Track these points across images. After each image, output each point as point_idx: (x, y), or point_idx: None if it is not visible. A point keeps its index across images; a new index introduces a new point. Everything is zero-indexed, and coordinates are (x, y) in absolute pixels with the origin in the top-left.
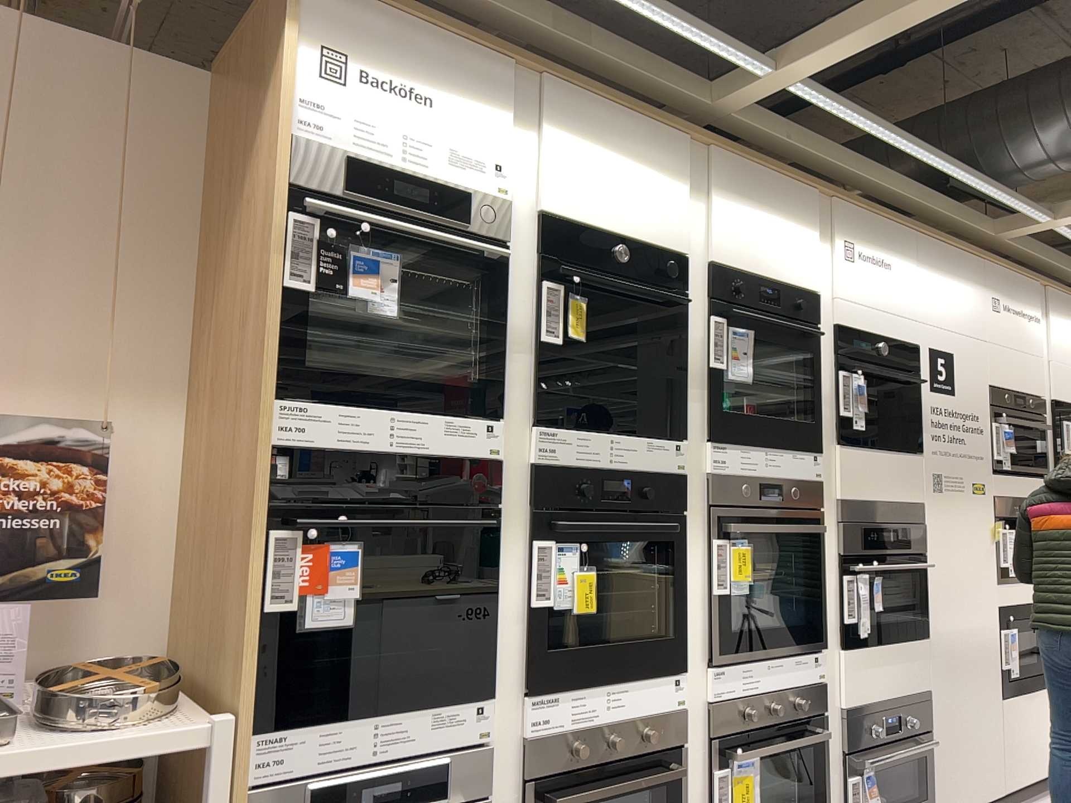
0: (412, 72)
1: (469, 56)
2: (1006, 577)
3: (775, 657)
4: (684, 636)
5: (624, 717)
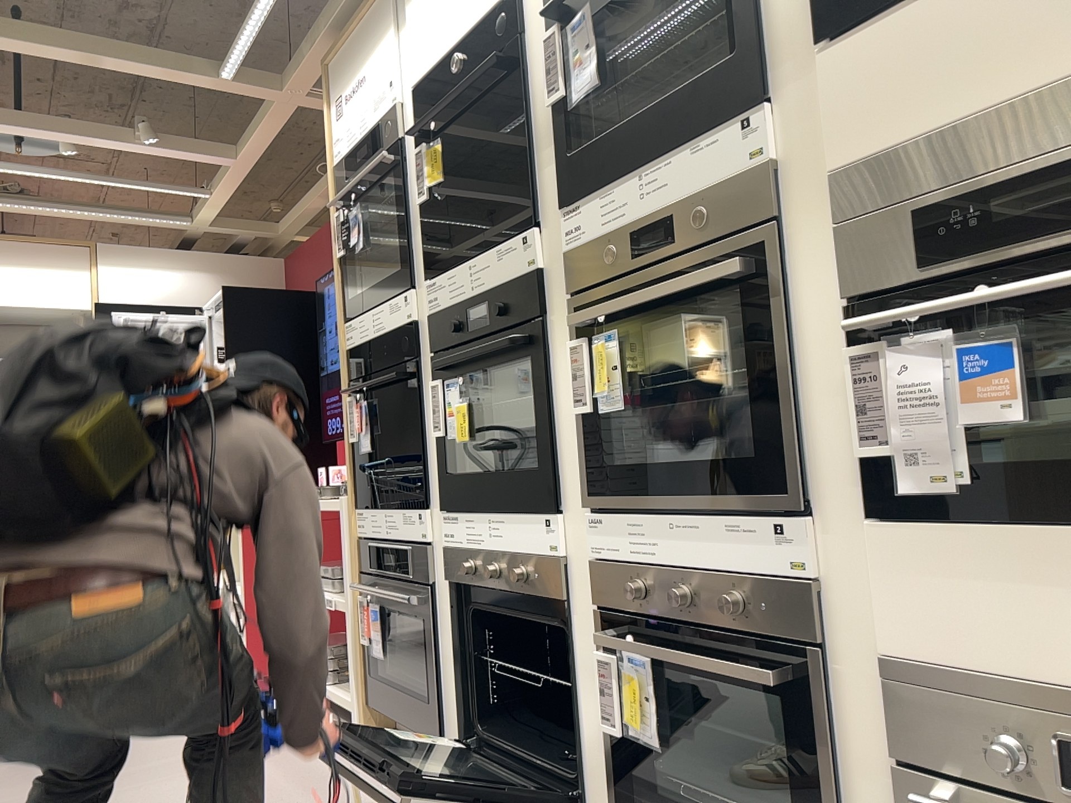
0: (356, 69)
1: (371, 20)
2: None
3: (686, 514)
4: (550, 469)
5: (502, 550)
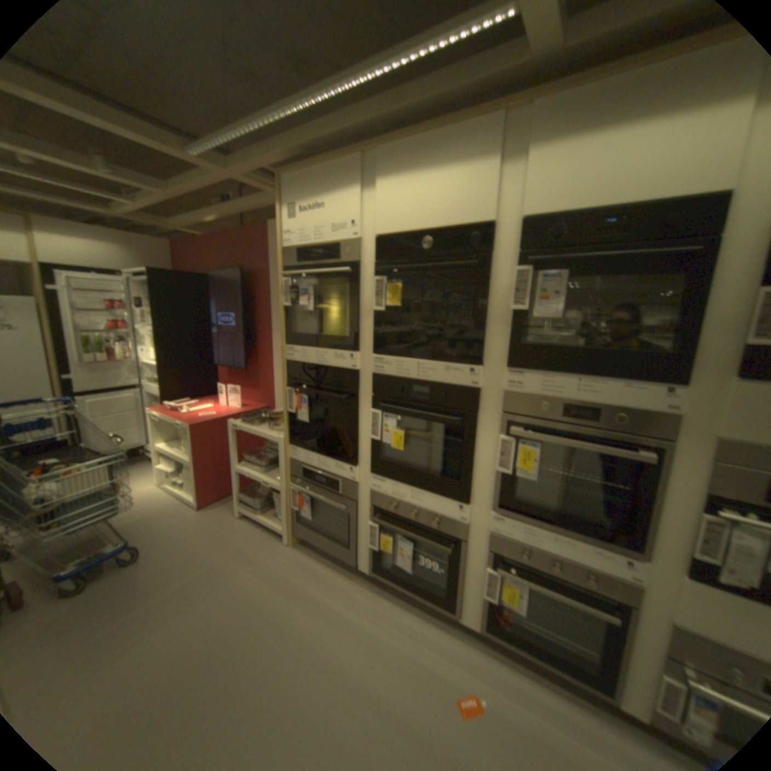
0: (312, 193)
1: (334, 166)
2: None
3: (567, 538)
4: (468, 486)
5: (421, 507)
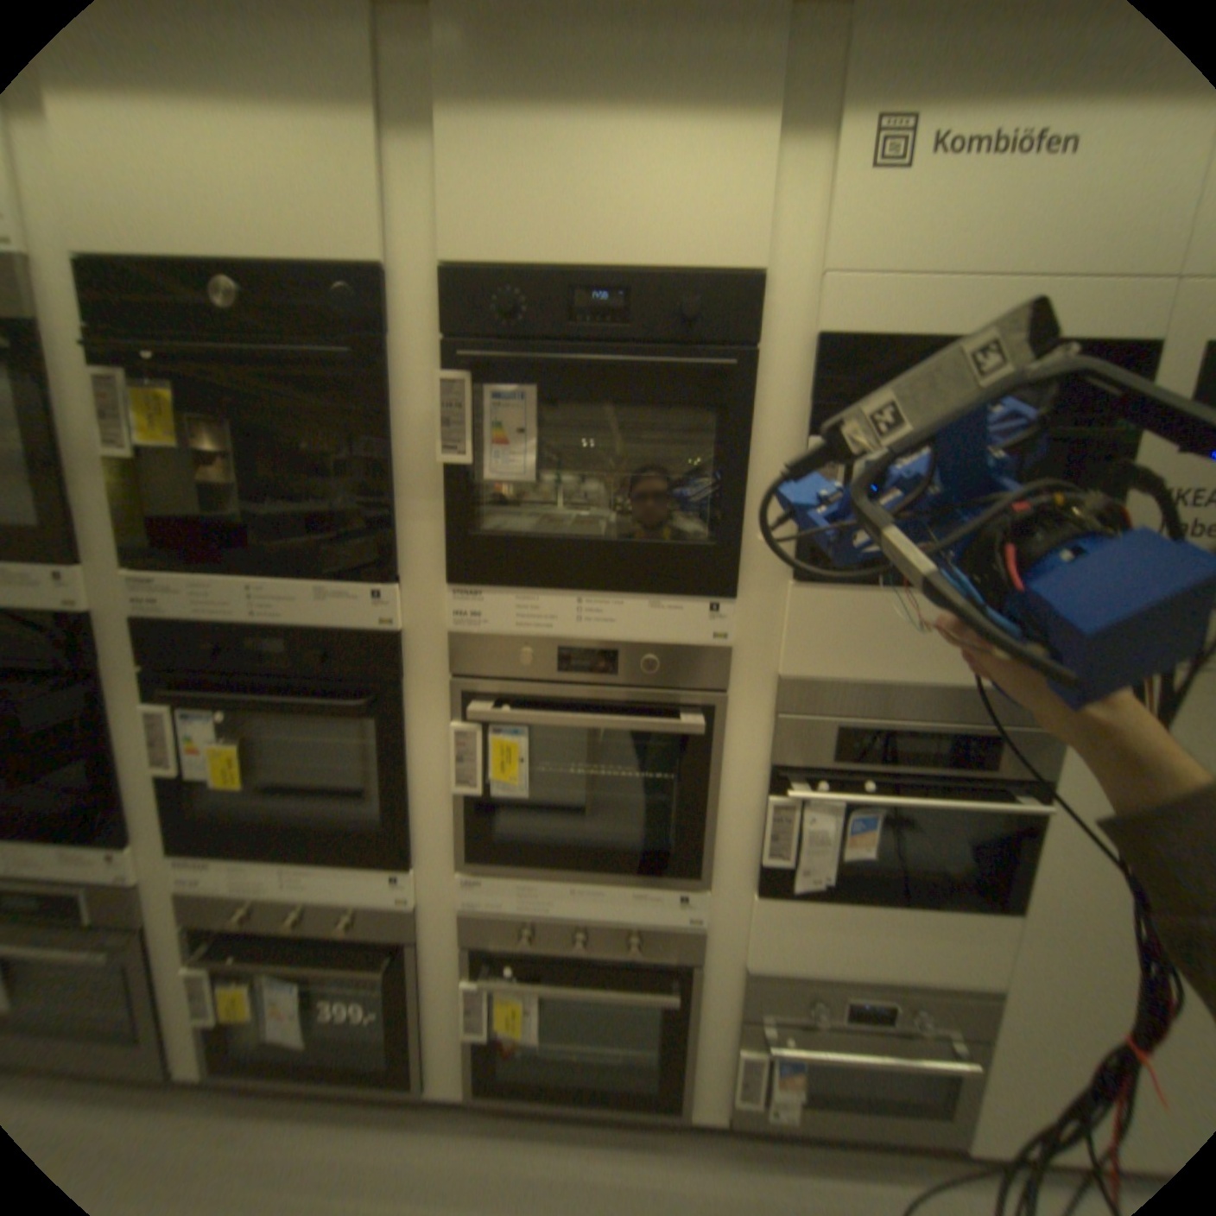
0: None
1: None
2: None
3: (590, 887)
4: (402, 837)
5: (306, 905)
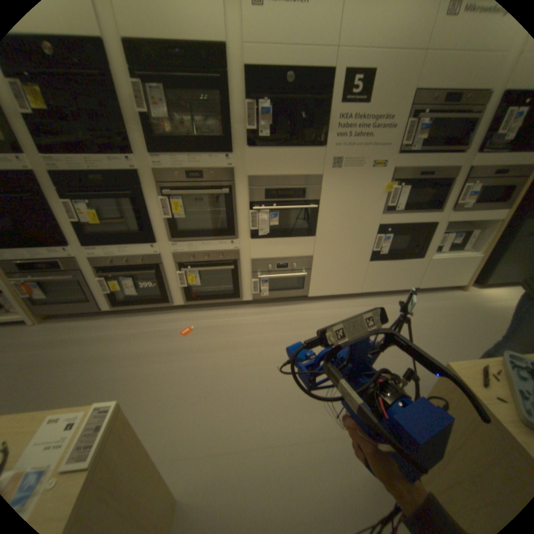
0: None
1: None
2: (394, 212)
3: (206, 241)
4: (151, 233)
5: (127, 255)
